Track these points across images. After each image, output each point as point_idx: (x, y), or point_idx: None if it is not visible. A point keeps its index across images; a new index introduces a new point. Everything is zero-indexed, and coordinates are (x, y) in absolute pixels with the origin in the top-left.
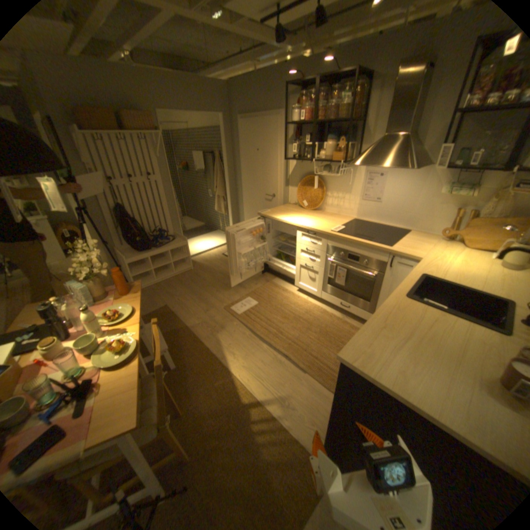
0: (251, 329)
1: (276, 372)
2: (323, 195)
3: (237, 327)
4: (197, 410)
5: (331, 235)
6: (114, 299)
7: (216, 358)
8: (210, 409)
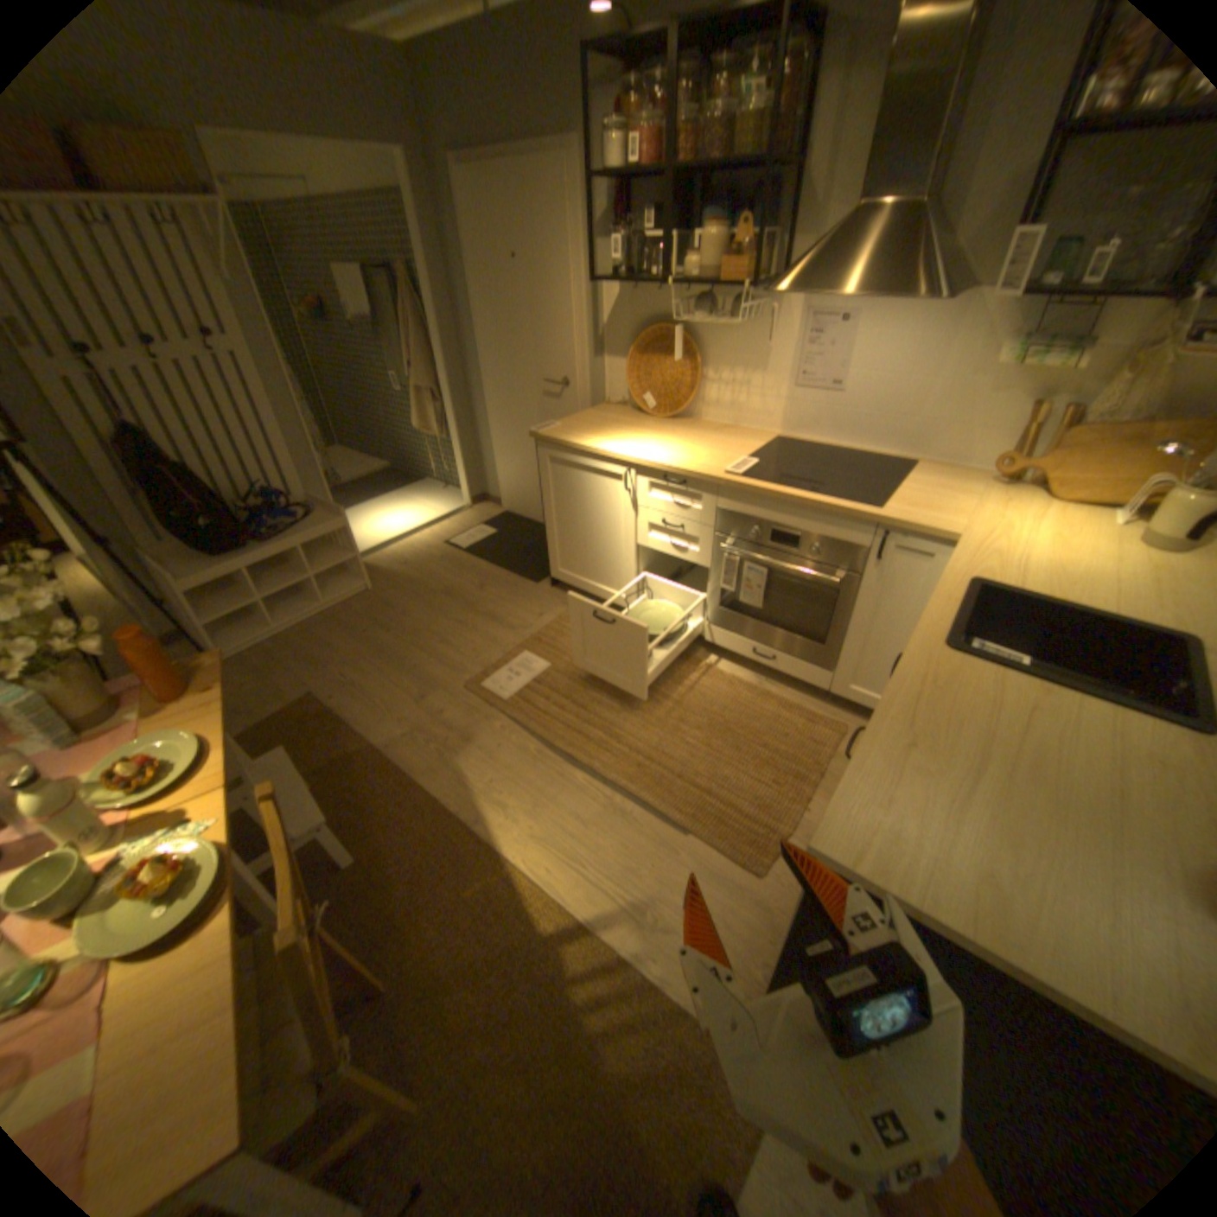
0: (540, 735)
1: (616, 841)
2: (697, 377)
3: (506, 734)
4: (426, 968)
5: (728, 484)
6: (143, 716)
7: (460, 821)
8: (460, 960)
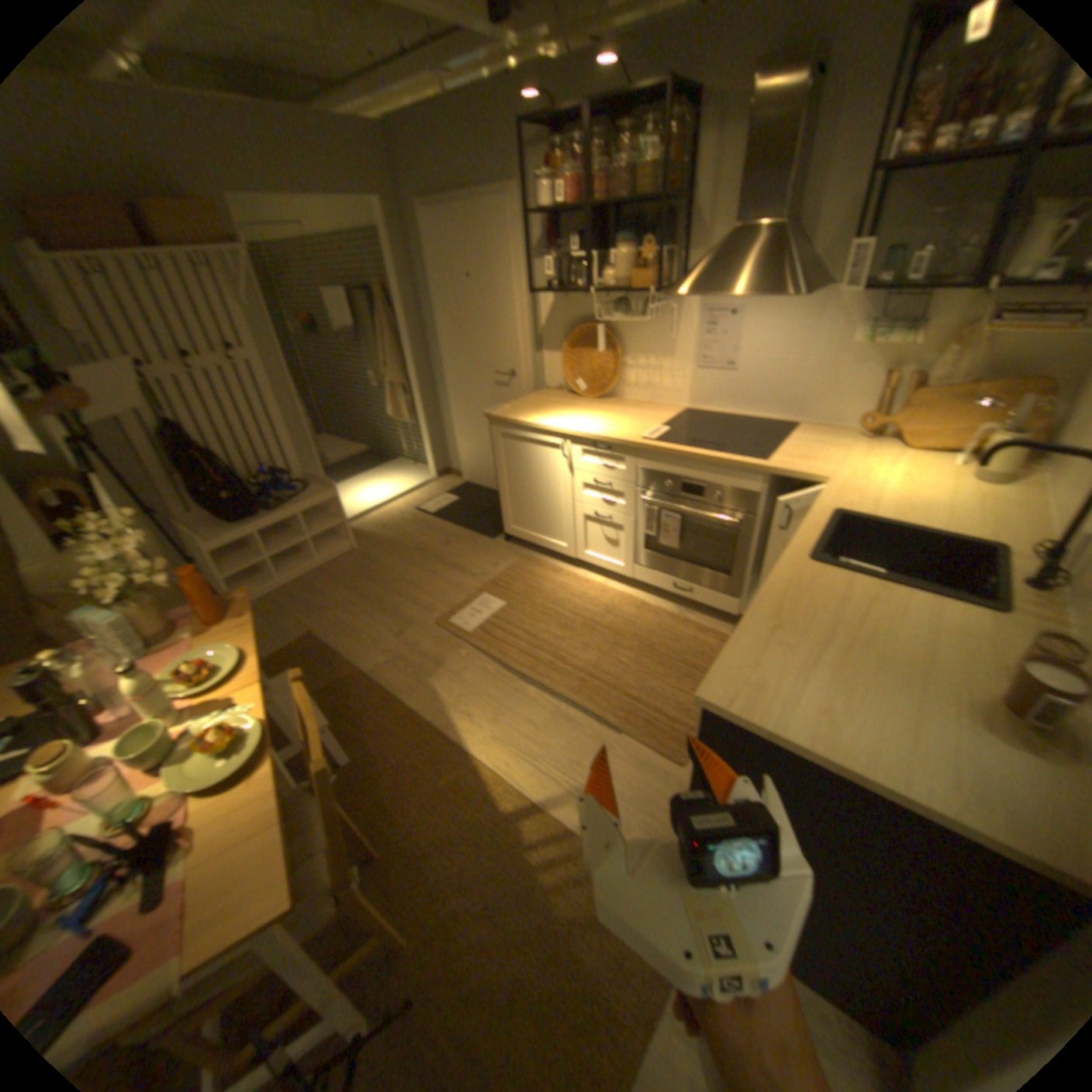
0: (497, 659)
1: (560, 740)
2: (617, 363)
3: (468, 659)
4: (408, 841)
5: (642, 447)
6: (189, 636)
7: (432, 728)
8: (435, 834)
